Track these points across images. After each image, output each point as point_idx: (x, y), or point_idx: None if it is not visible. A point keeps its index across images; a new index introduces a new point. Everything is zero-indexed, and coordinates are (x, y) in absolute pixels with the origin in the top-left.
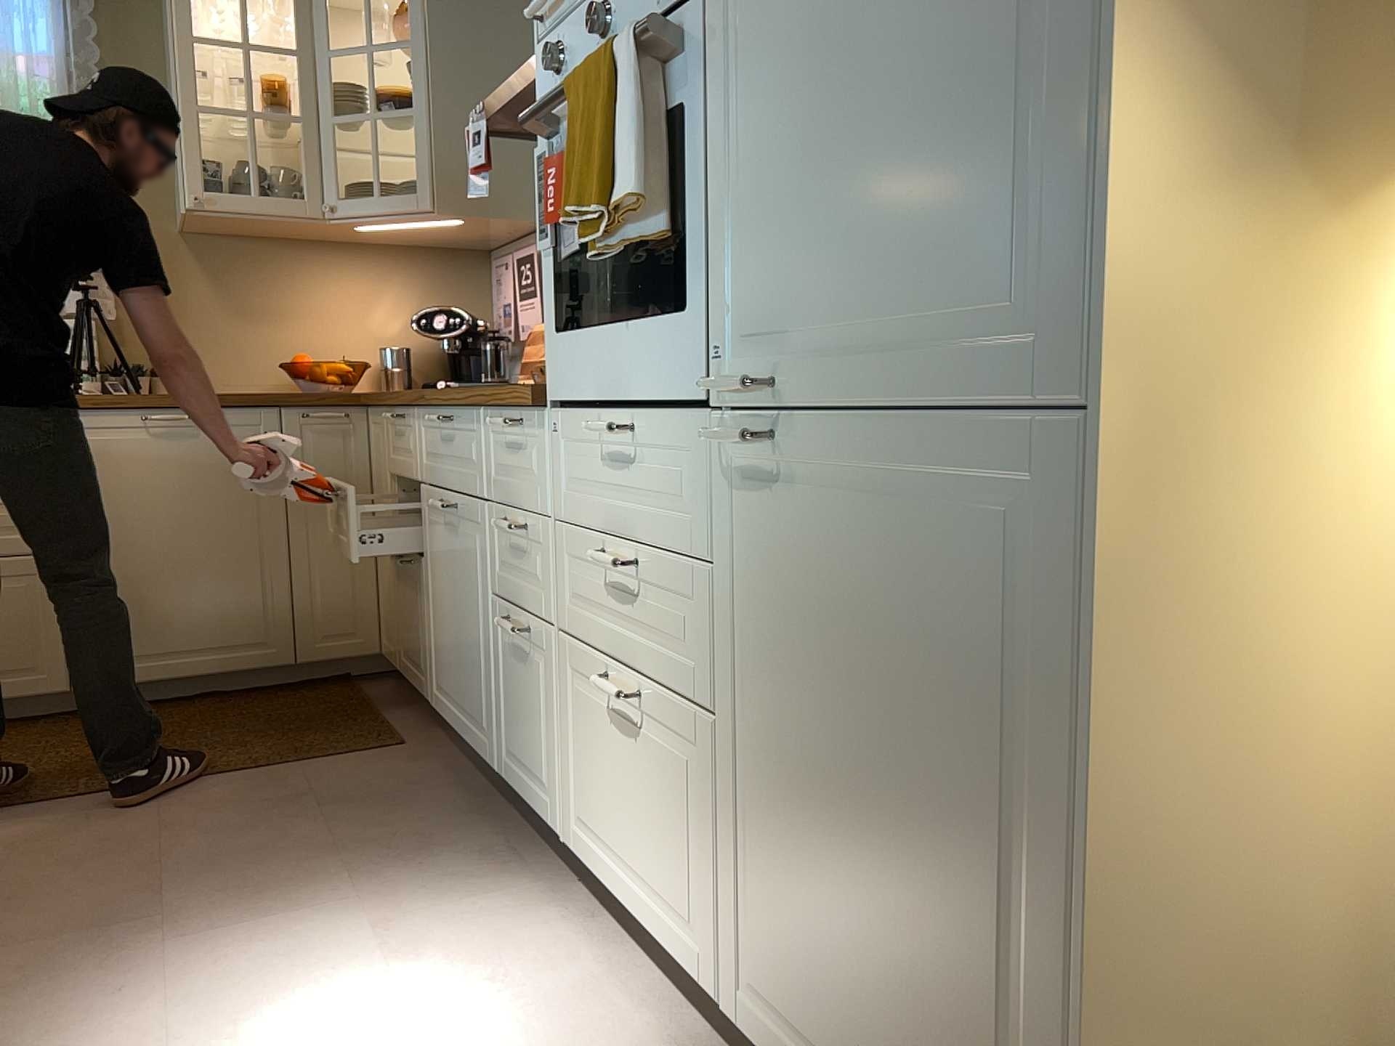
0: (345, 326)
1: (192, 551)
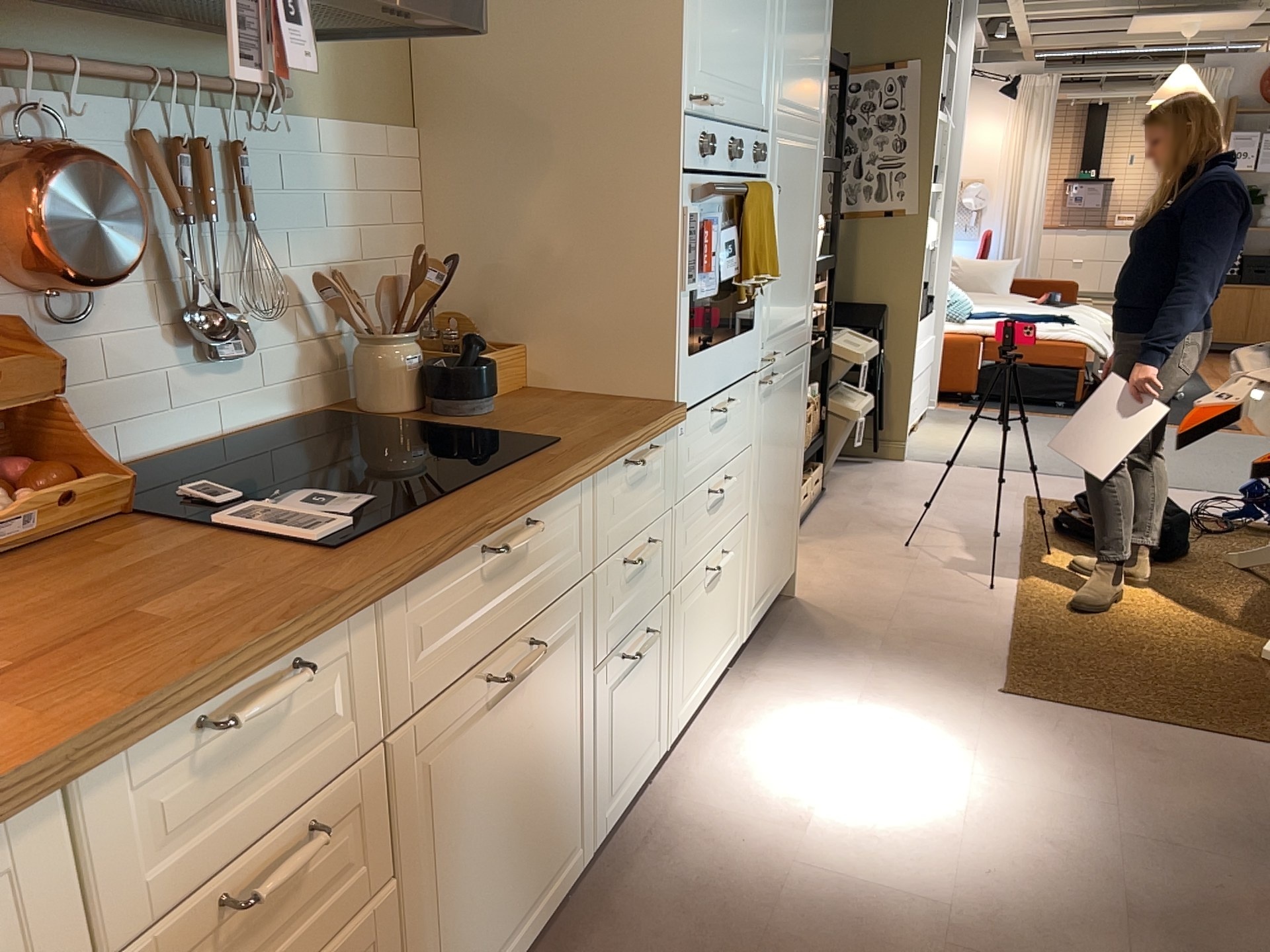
0: None
1: None
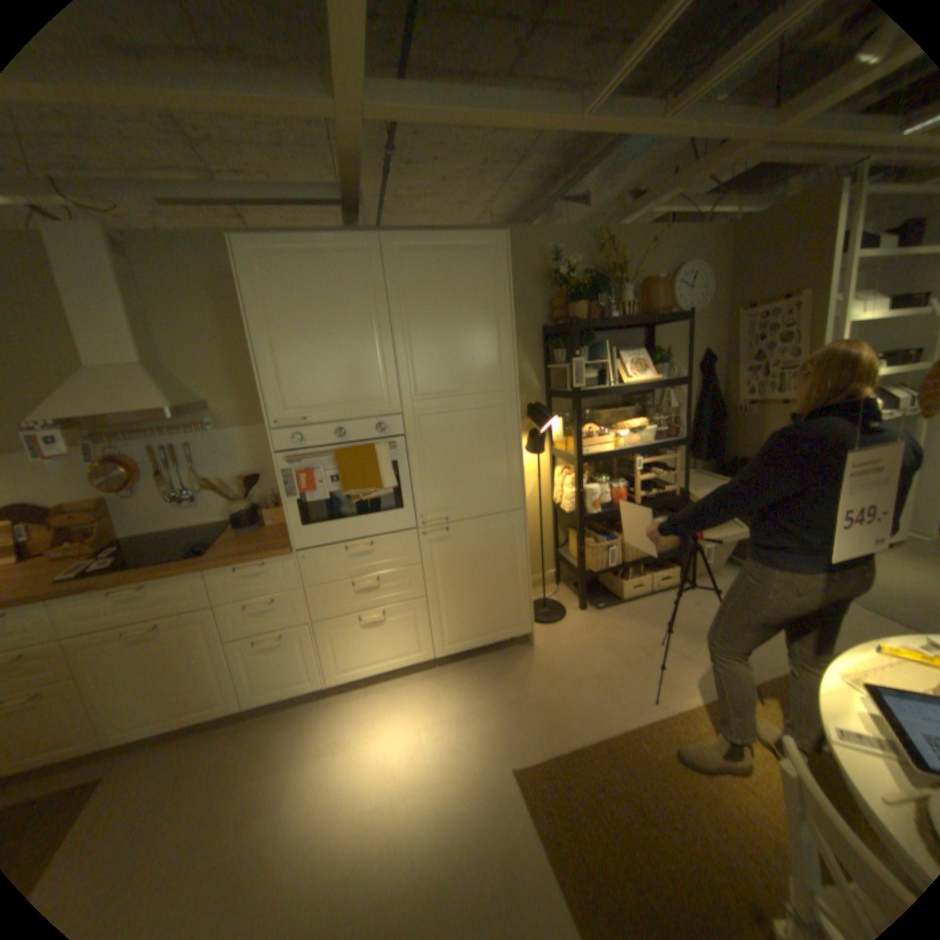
0: None
1: None
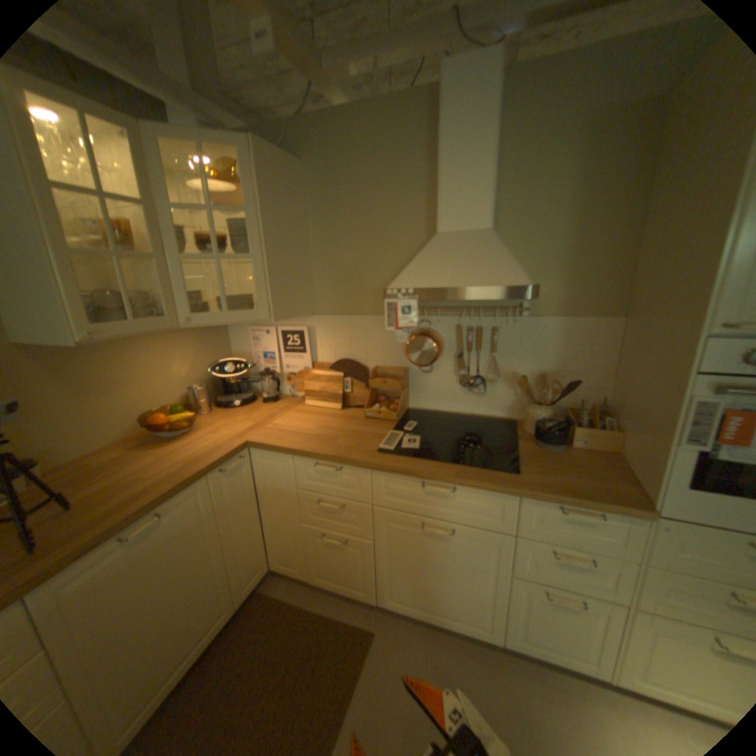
0: (159, 380)
1: (172, 601)
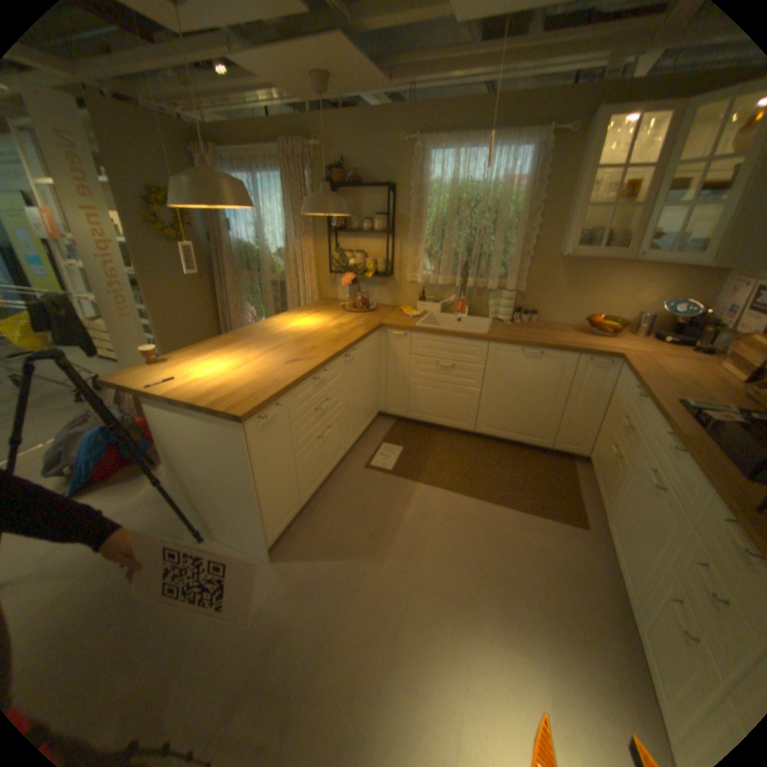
0: (625, 299)
1: (526, 400)
